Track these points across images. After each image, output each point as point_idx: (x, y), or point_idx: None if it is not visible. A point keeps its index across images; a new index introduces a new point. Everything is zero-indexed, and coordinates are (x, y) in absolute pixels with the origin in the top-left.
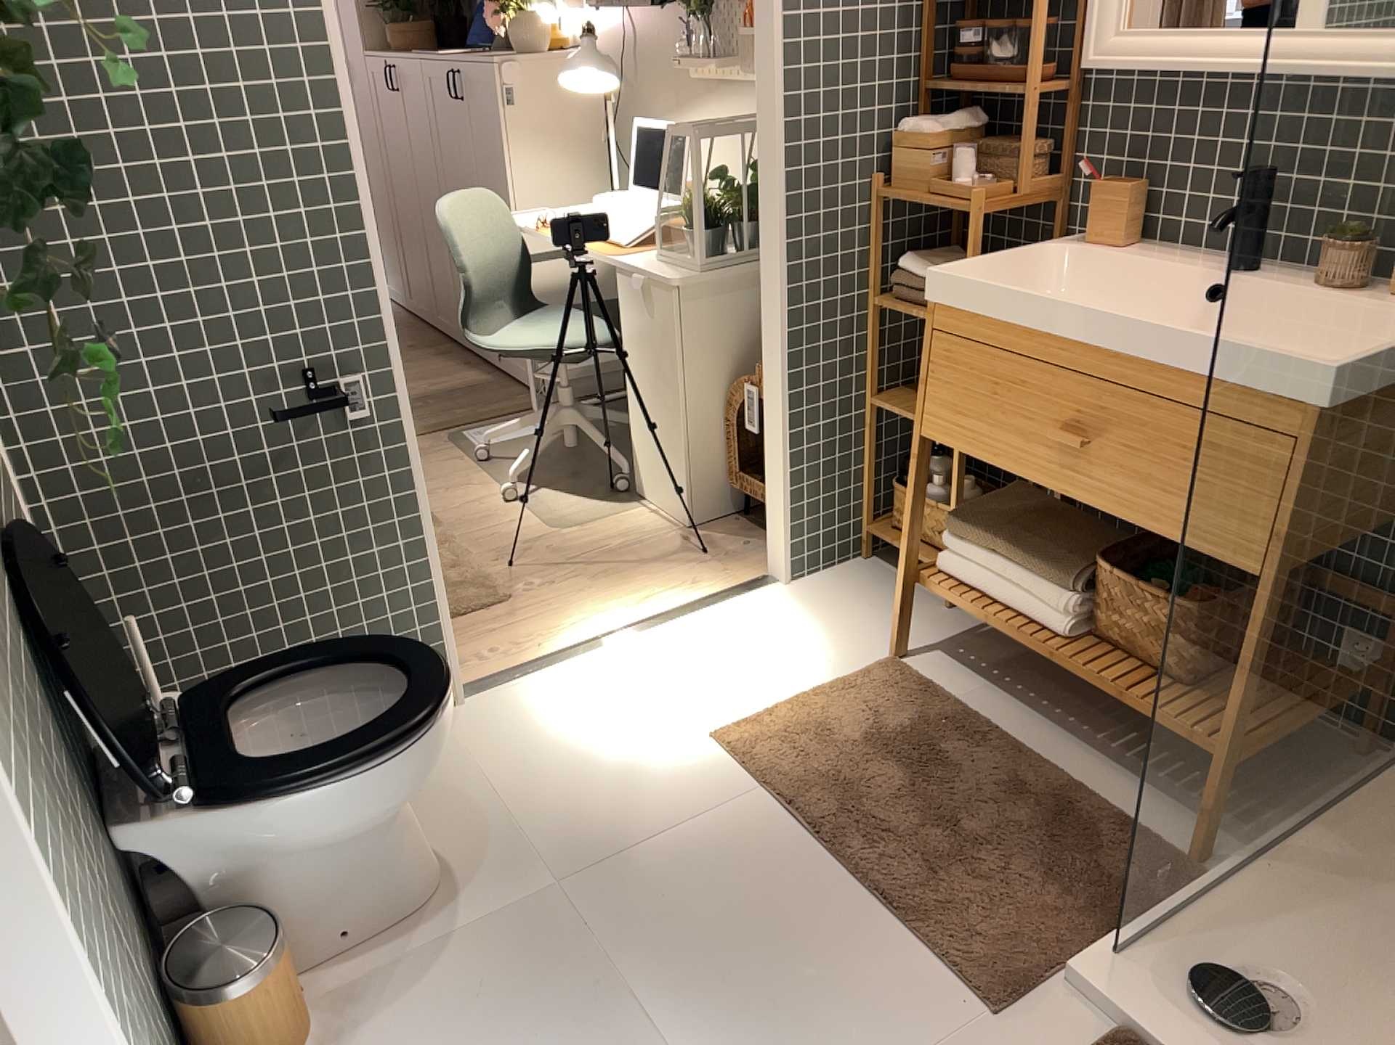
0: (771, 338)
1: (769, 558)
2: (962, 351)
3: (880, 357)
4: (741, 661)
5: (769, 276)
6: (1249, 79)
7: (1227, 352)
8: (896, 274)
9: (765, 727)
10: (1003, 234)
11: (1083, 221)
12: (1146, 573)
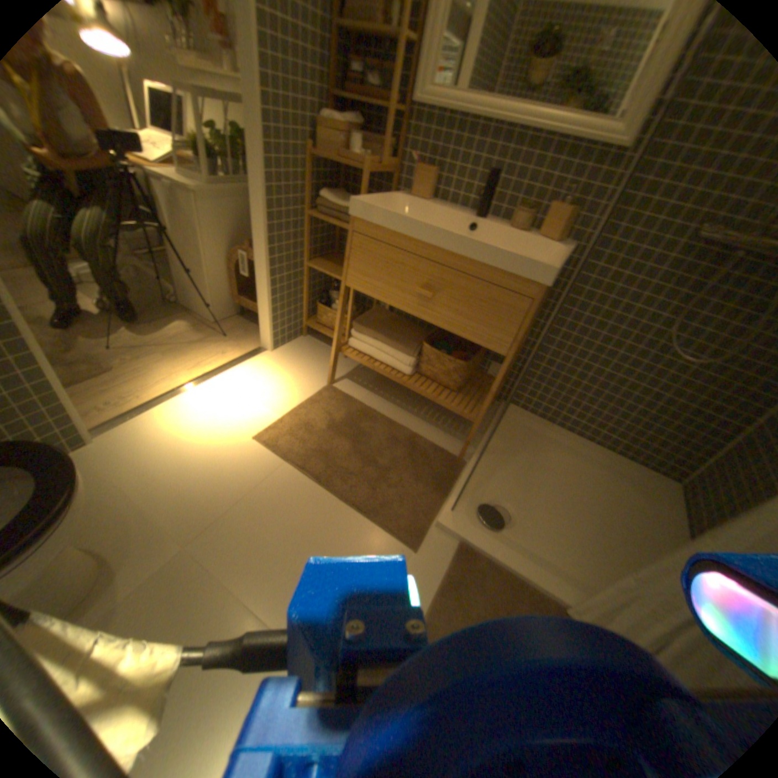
0: (257, 226)
1: (261, 338)
2: (362, 243)
3: (310, 241)
4: (257, 392)
5: (254, 189)
6: (507, 114)
7: (500, 255)
8: (317, 199)
9: (277, 426)
10: (371, 184)
11: (406, 183)
12: (435, 346)
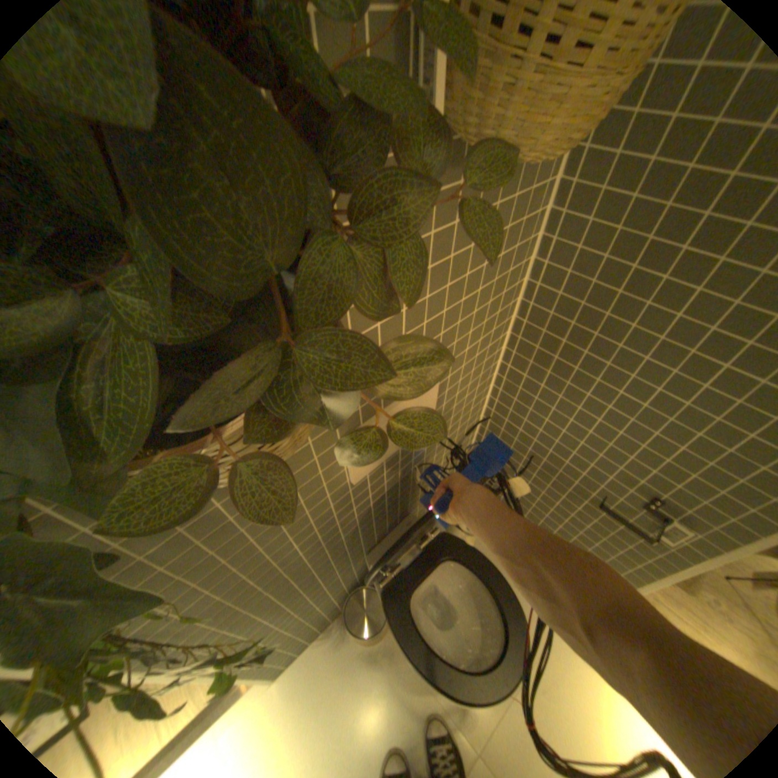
0: None
1: None
2: None
3: None
4: None
5: None
6: None
7: None
8: None
9: None
10: None
11: None
12: None
